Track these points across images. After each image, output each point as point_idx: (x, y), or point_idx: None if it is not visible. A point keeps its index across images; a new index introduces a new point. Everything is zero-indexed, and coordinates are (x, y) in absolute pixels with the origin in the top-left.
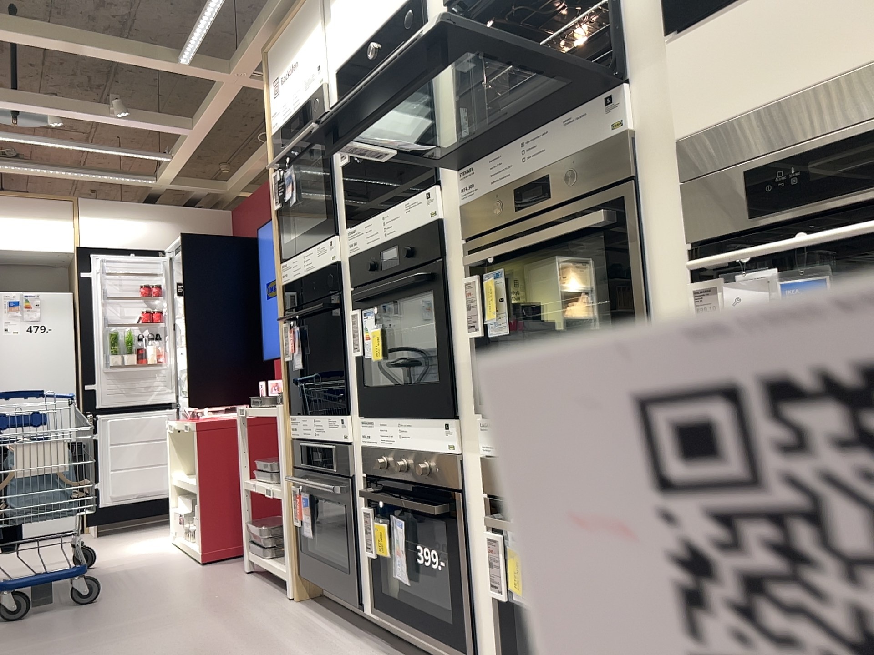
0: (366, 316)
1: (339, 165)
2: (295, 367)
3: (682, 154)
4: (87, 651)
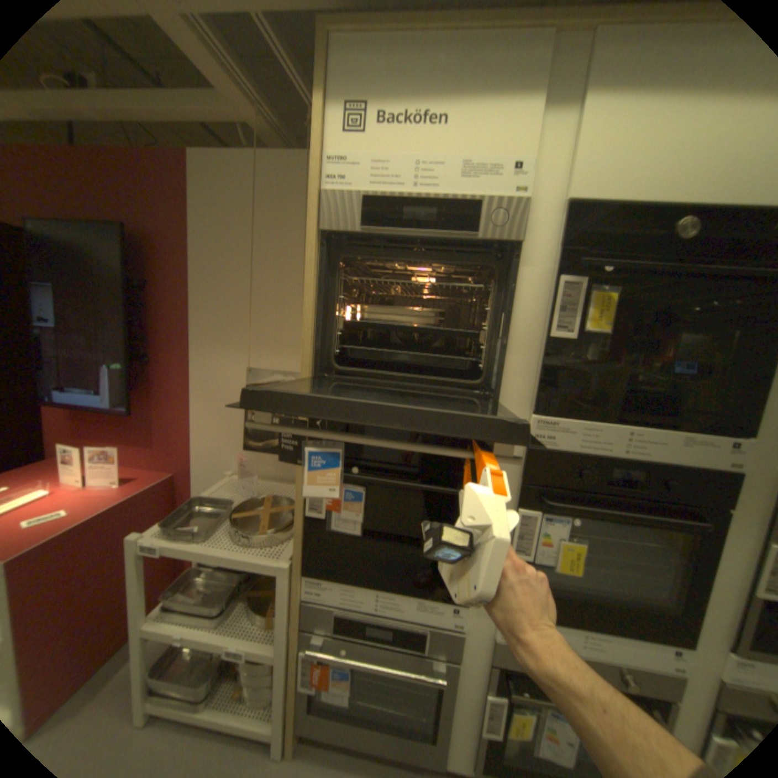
0: (557, 524)
1: (530, 323)
2: (340, 529)
3: None
4: None
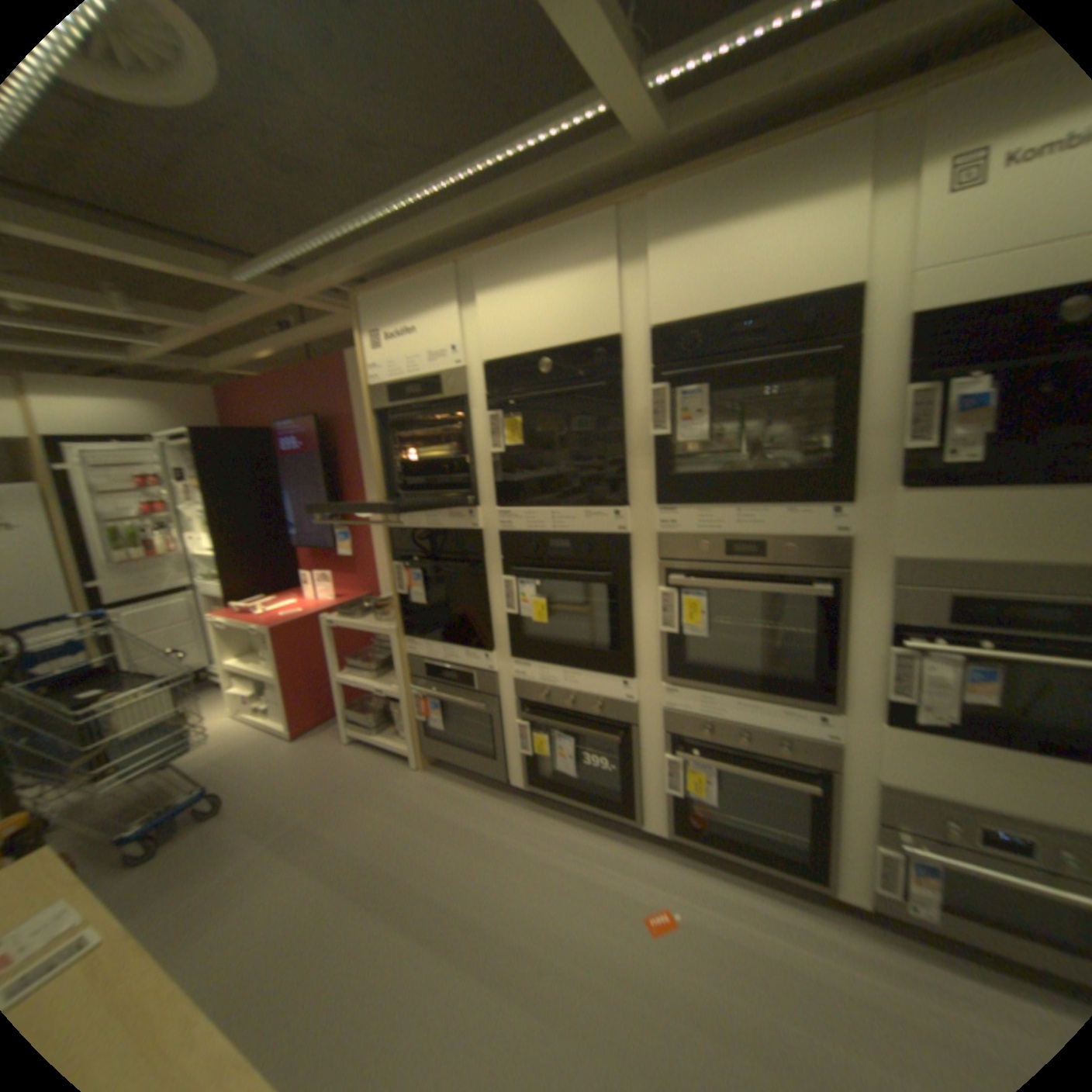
0: (527, 587)
1: (485, 449)
2: (417, 603)
3: (902, 569)
4: (274, 882)
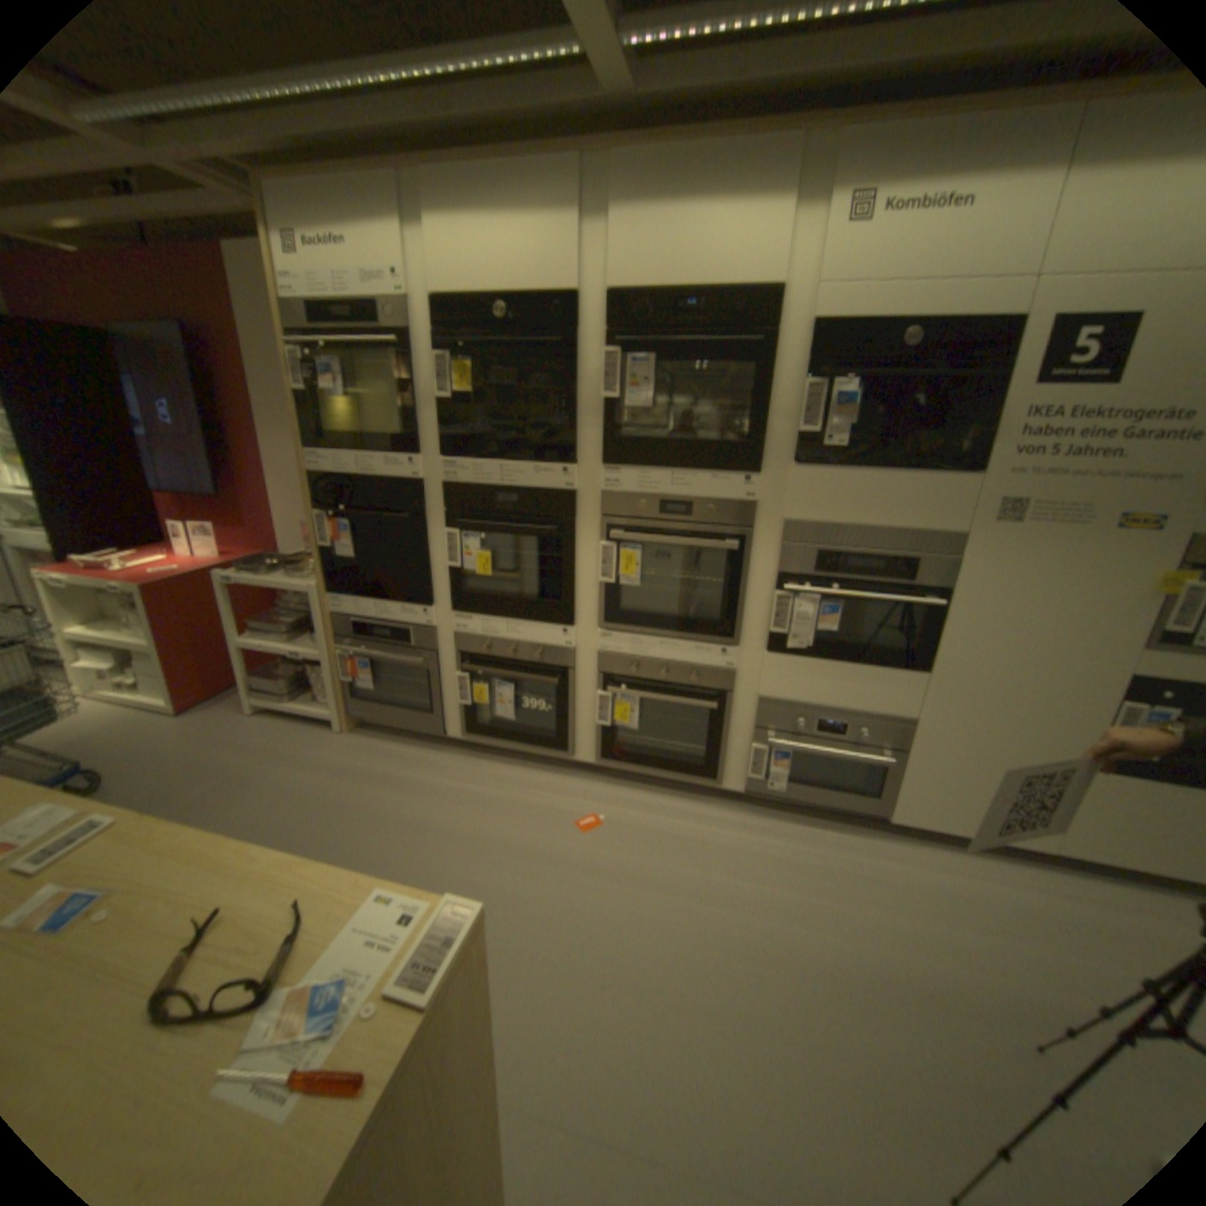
0: (470, 541)
1: (427, 392)
2: (342, 557)
3: (786, 530)
4: None
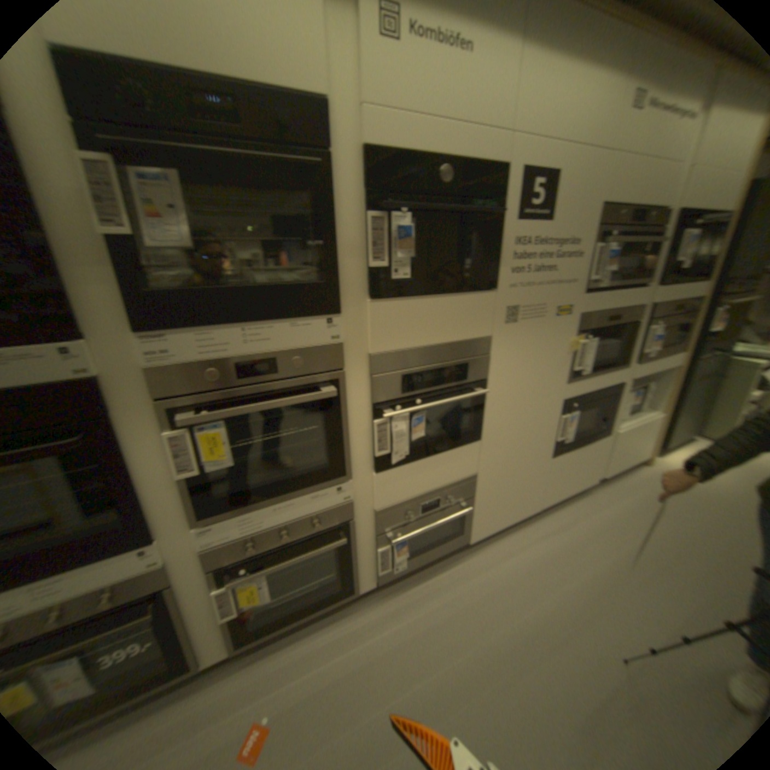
0: None
1: None
2: None
3: (372, 363)
4: None
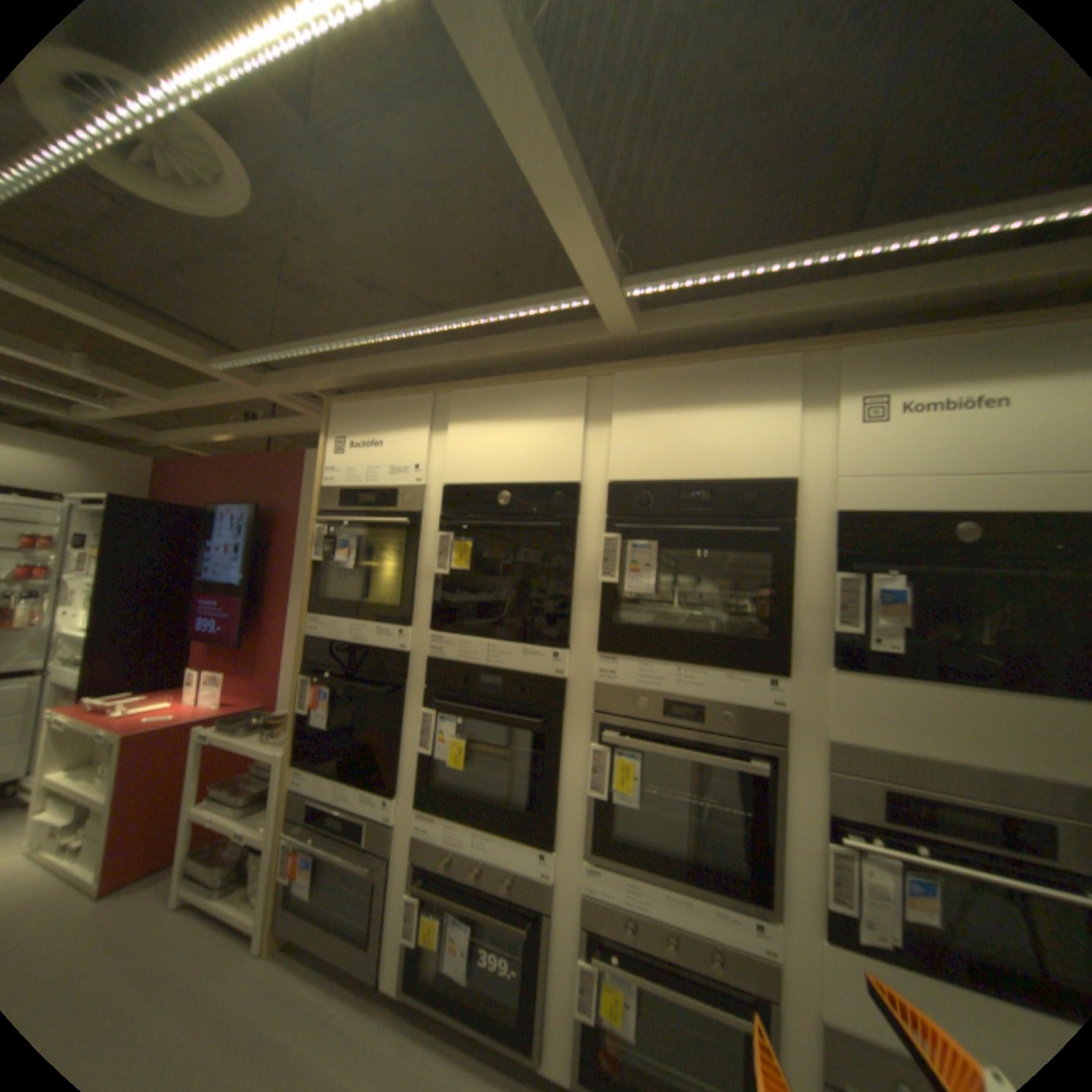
0: (446, 724)
1: (428, 567)
2: (315, 727)
3: (836, 755)
4: None
